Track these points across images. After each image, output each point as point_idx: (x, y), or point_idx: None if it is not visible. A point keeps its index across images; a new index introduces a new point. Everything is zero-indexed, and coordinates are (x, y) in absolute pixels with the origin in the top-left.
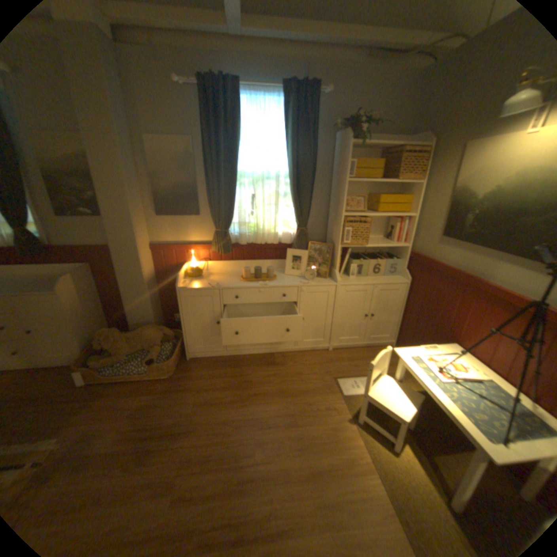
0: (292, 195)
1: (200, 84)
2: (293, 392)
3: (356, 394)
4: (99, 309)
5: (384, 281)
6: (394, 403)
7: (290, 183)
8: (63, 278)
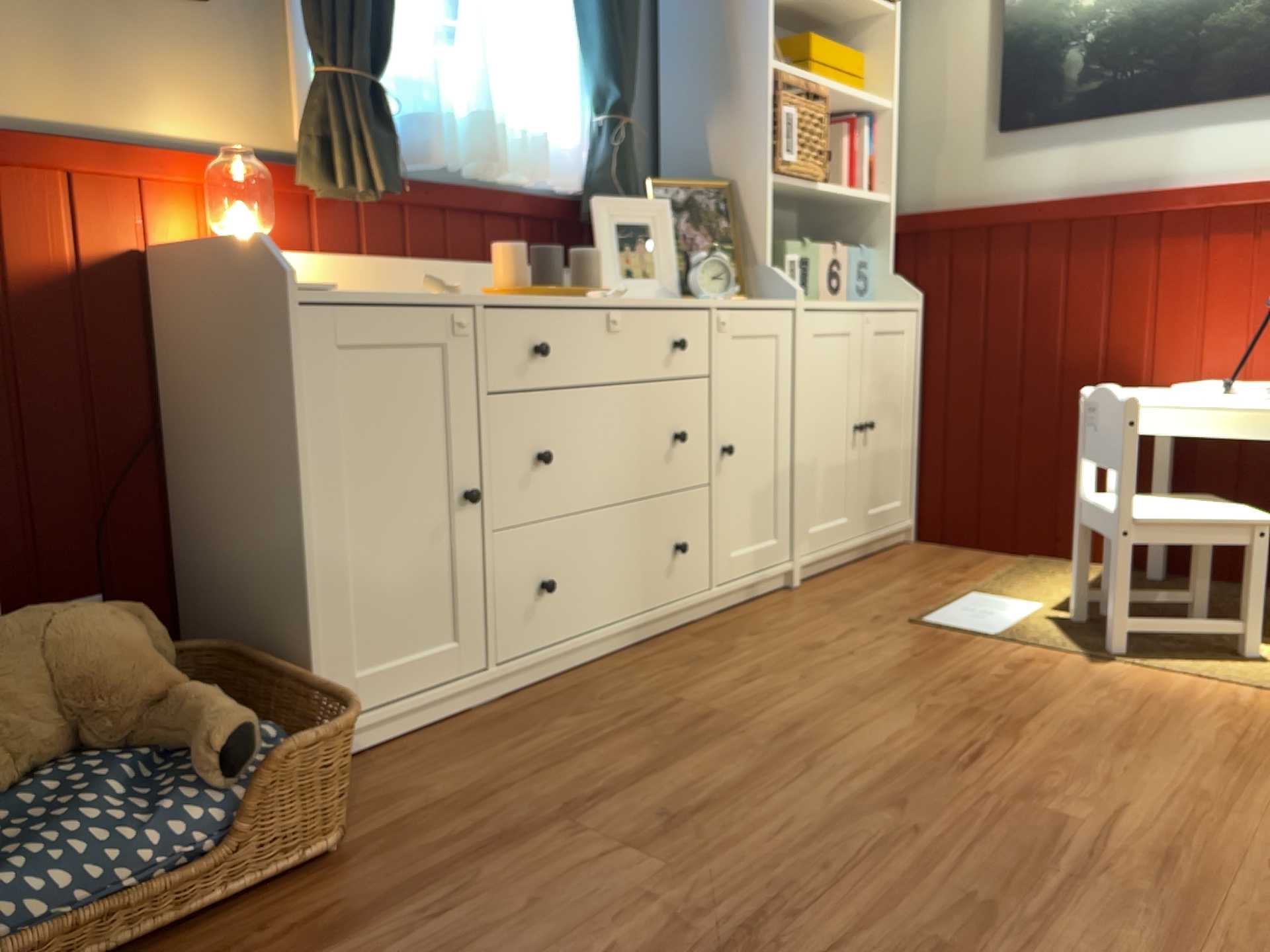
0: None
1: None
2: (873, 678)
3: (1007, 622)
4: None
5: (873, 303)
6: (1193, 510)
7: None
8: None
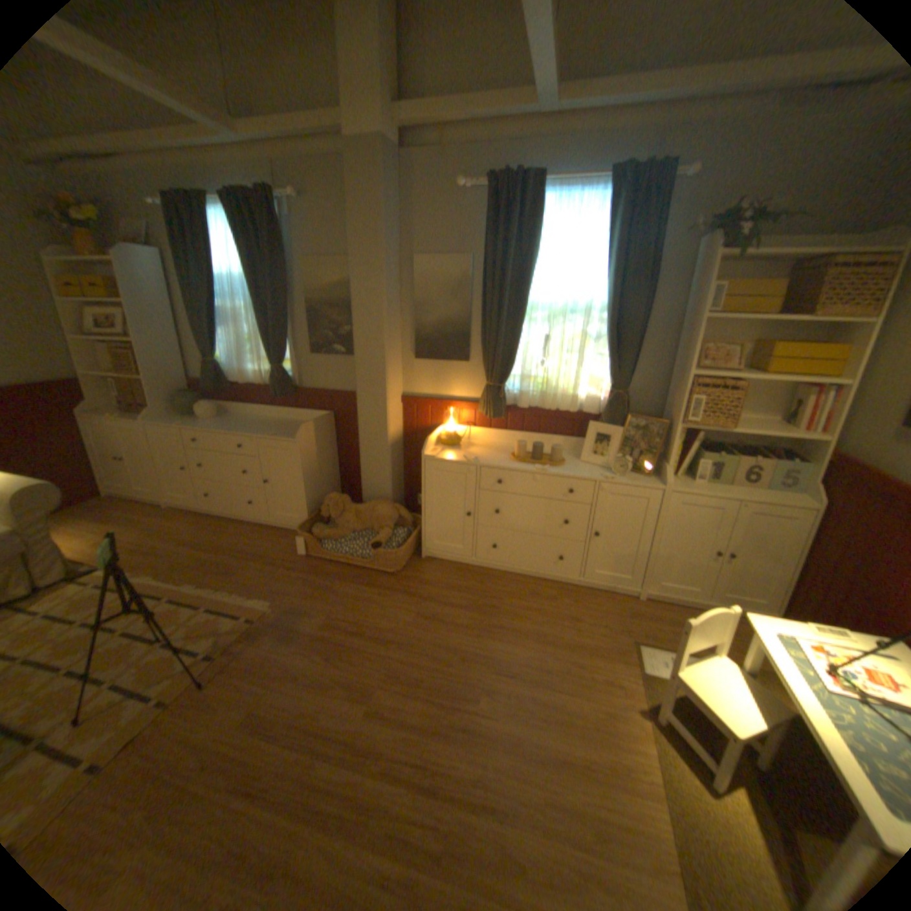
0: (607, 338)
1: (492, 185)
2: (559, 642)
3: (668, 678)
4: (334, 470)
5: (764, 498)
6: (726, 703)
7: (607, 319)
8: (305, 426)
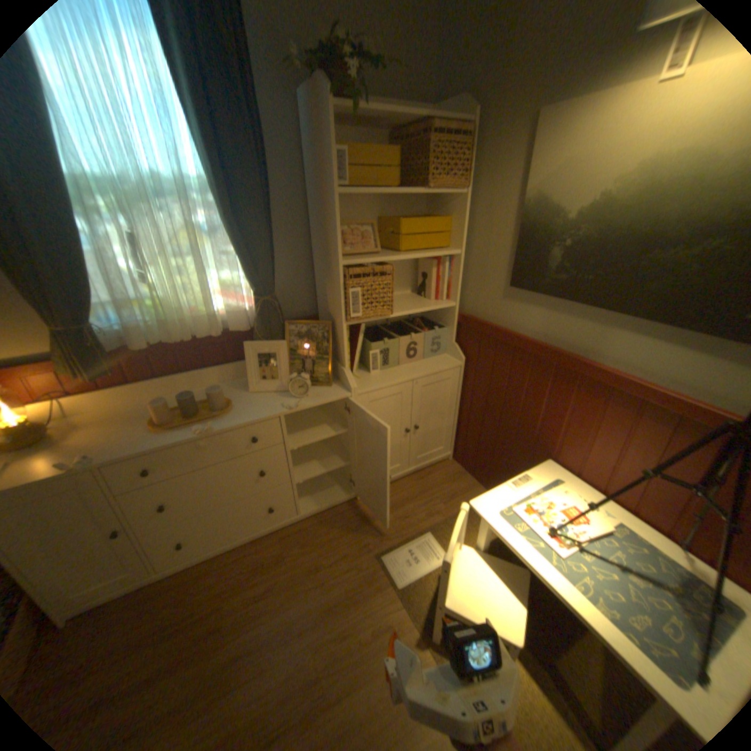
0: (226, 229)
1: None
2: (308, 619)
3: (416, 578)
4: None
5: (426, 370)
6: (490, 607)
7: (216, 202)
8: None
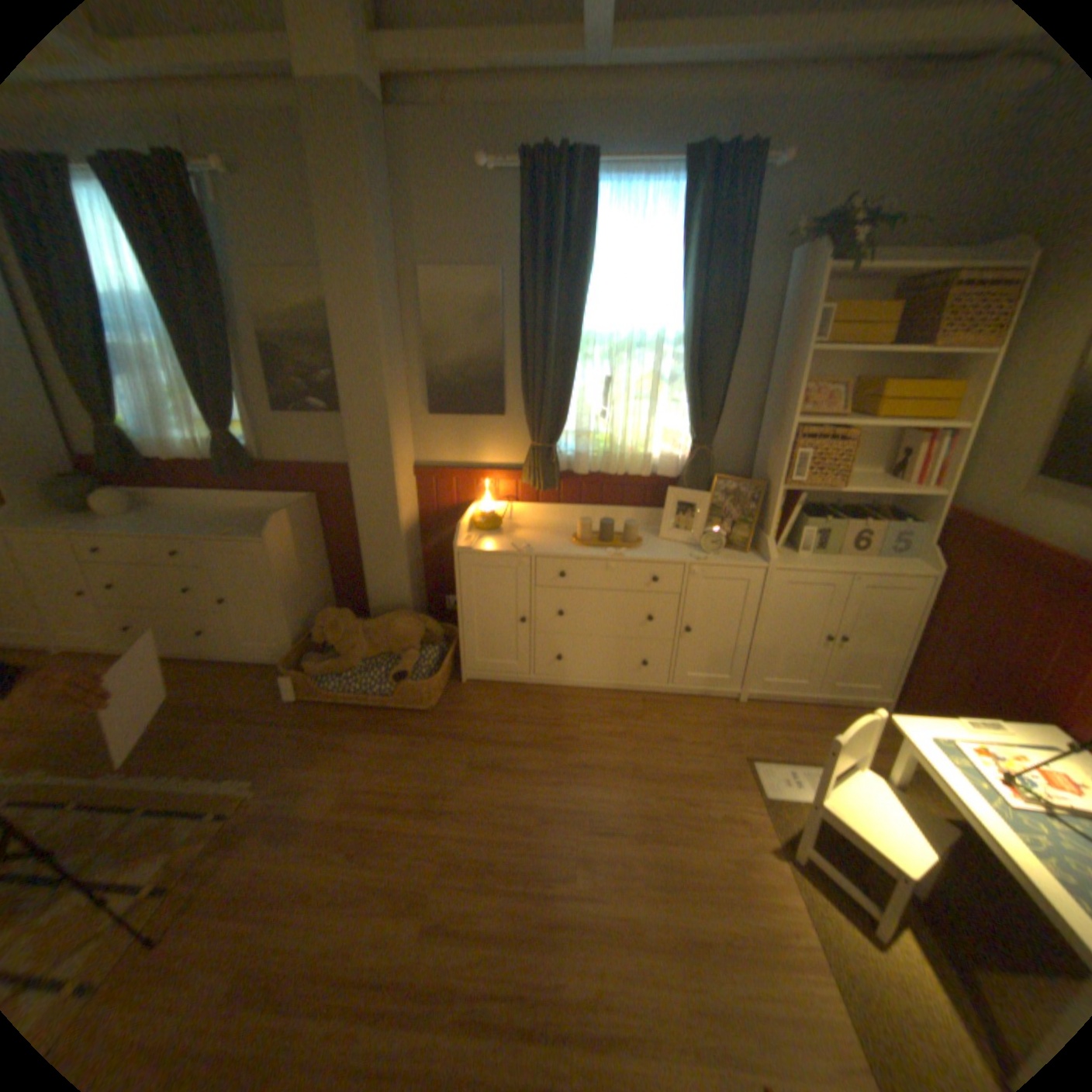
0: (686, 379)
1: (525, 167)
2: (658, 774)
3: (793, 800)
4: (323, 575)
5: (878, 569)
6: (885, 833)
7: (685, 355)
8: (275, 518)
